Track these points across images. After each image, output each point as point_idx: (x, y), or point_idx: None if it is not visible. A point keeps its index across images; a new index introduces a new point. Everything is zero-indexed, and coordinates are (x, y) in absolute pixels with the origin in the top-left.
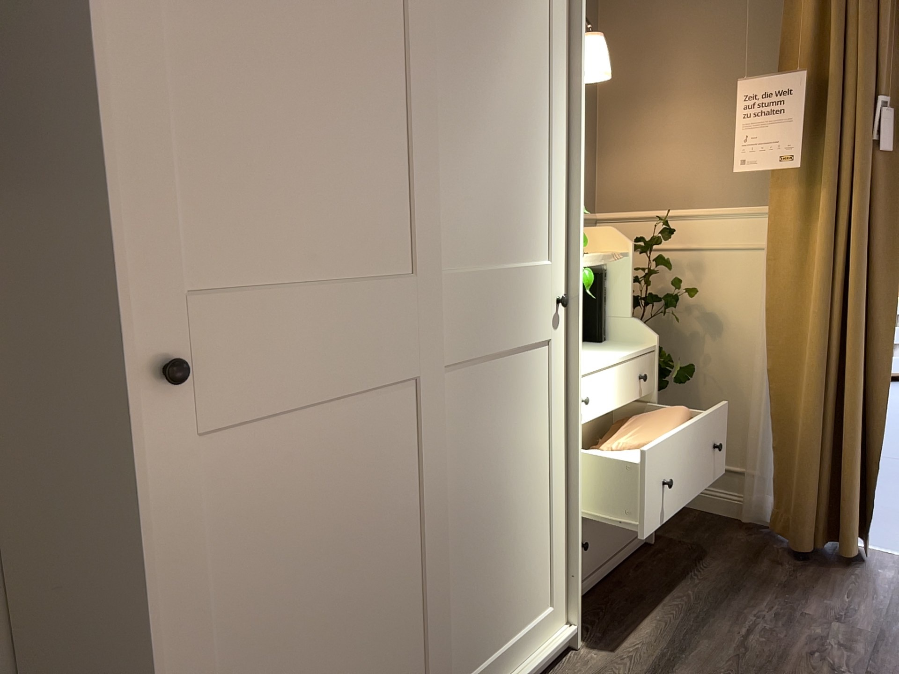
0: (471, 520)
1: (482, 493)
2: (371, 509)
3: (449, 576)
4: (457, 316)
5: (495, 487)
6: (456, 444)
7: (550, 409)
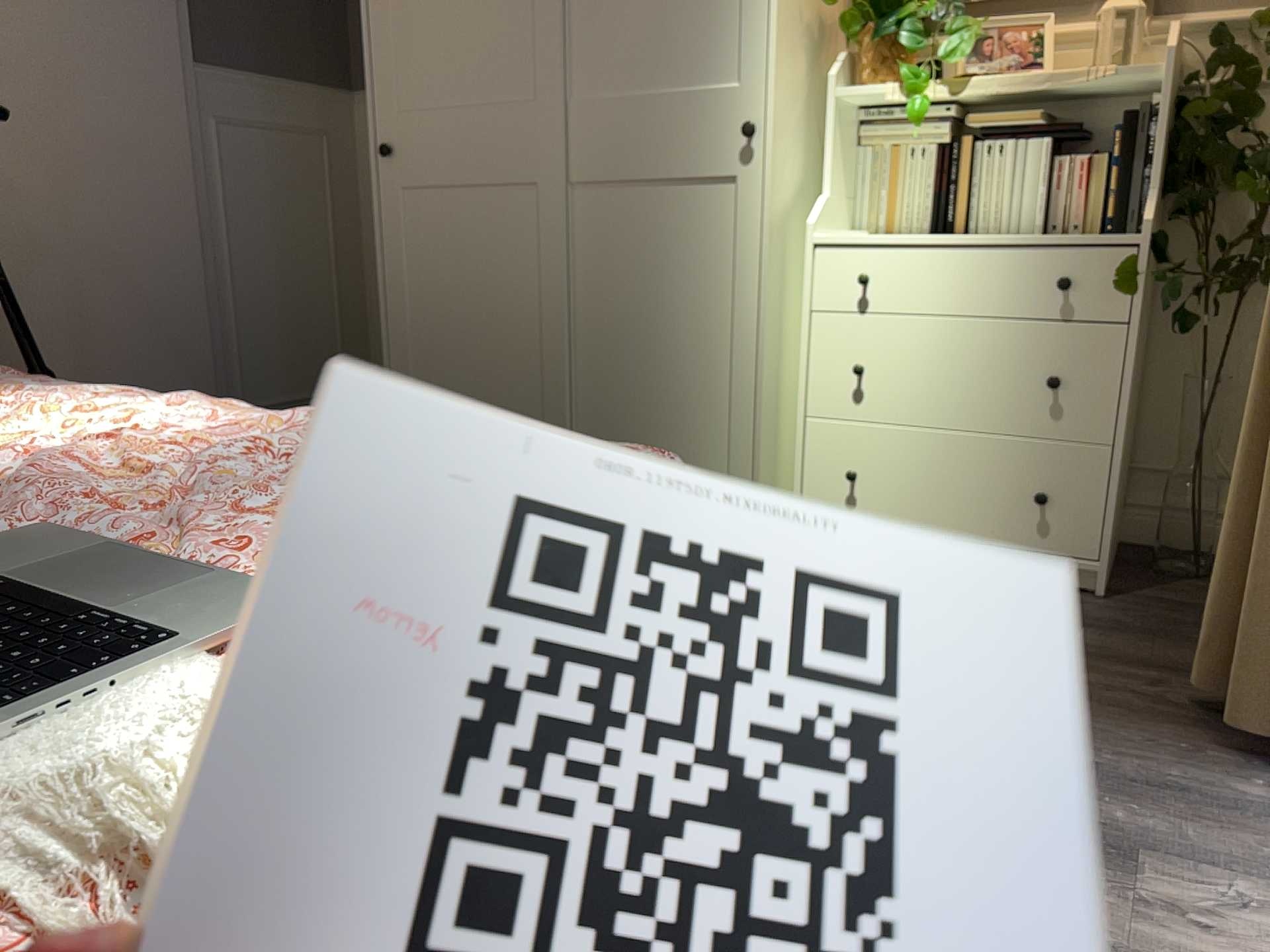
0: (608, 344)
1: (624, 325)
2: (489, 280)
3: (572, 380)
4: (588, 137)
5: (643, 326)
6: (590, 263)
7: (741, 267)
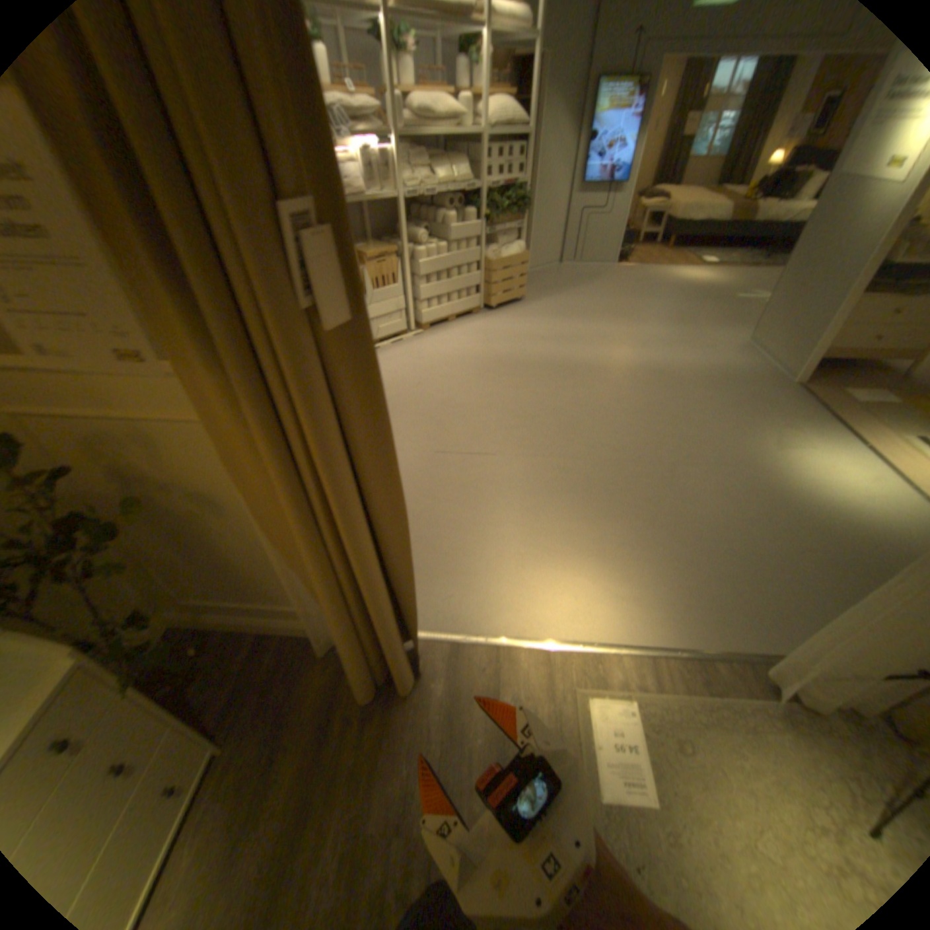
0: None
1: None
2: None
3: None
4: None
5: None
6: None
7: None
